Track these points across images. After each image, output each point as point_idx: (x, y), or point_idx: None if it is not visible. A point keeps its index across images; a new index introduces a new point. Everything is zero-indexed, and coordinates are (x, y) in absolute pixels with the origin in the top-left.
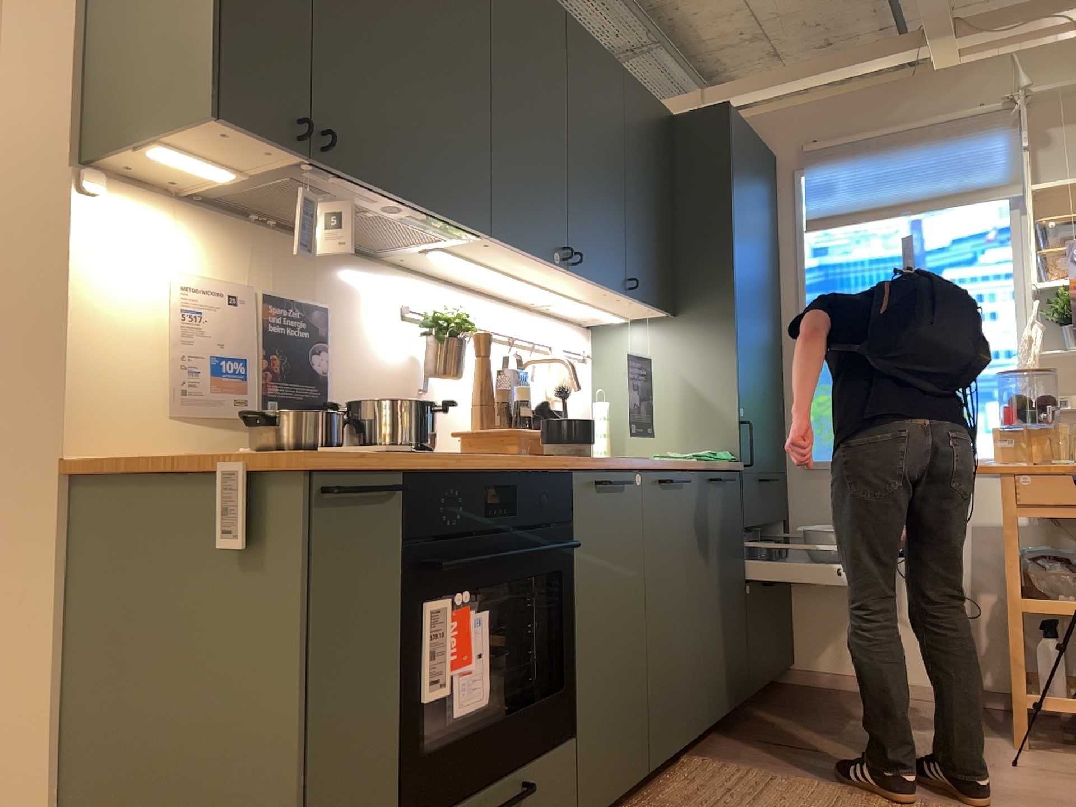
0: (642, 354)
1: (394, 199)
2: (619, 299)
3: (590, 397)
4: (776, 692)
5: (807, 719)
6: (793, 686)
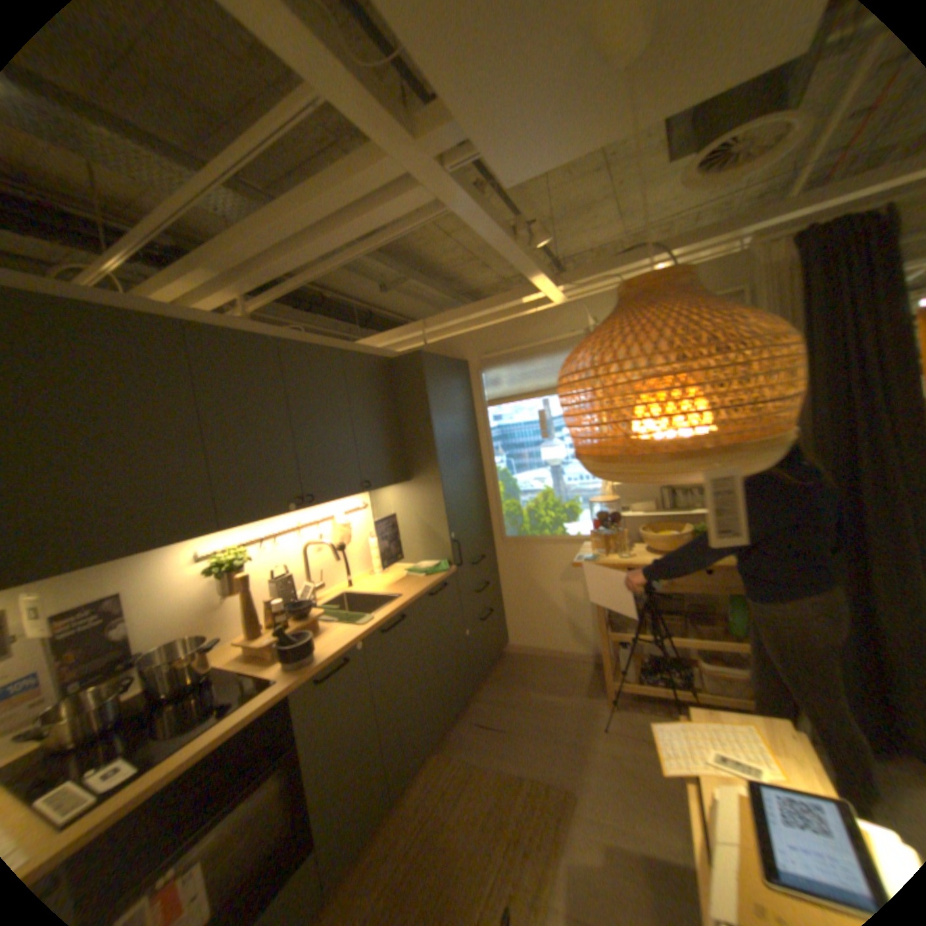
0: (395, 503)
1: (105, 562)
2: (363, 492)
3: (369, 532)
4: (497, 666)
5: (507, 695)
6: (508, 656)
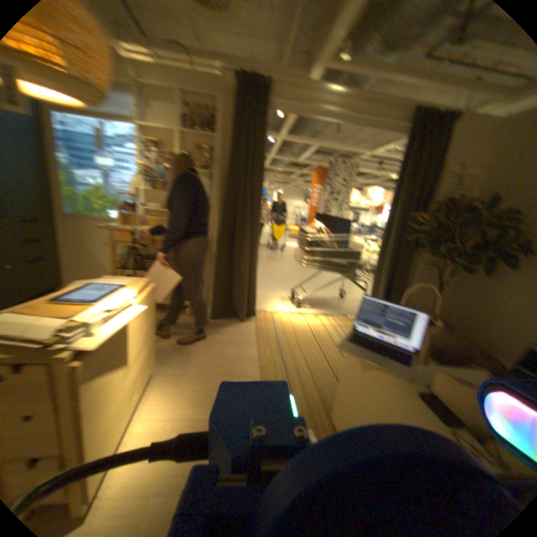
0: None
1: None
2: None
3: None
4: None
5: None
6: None
